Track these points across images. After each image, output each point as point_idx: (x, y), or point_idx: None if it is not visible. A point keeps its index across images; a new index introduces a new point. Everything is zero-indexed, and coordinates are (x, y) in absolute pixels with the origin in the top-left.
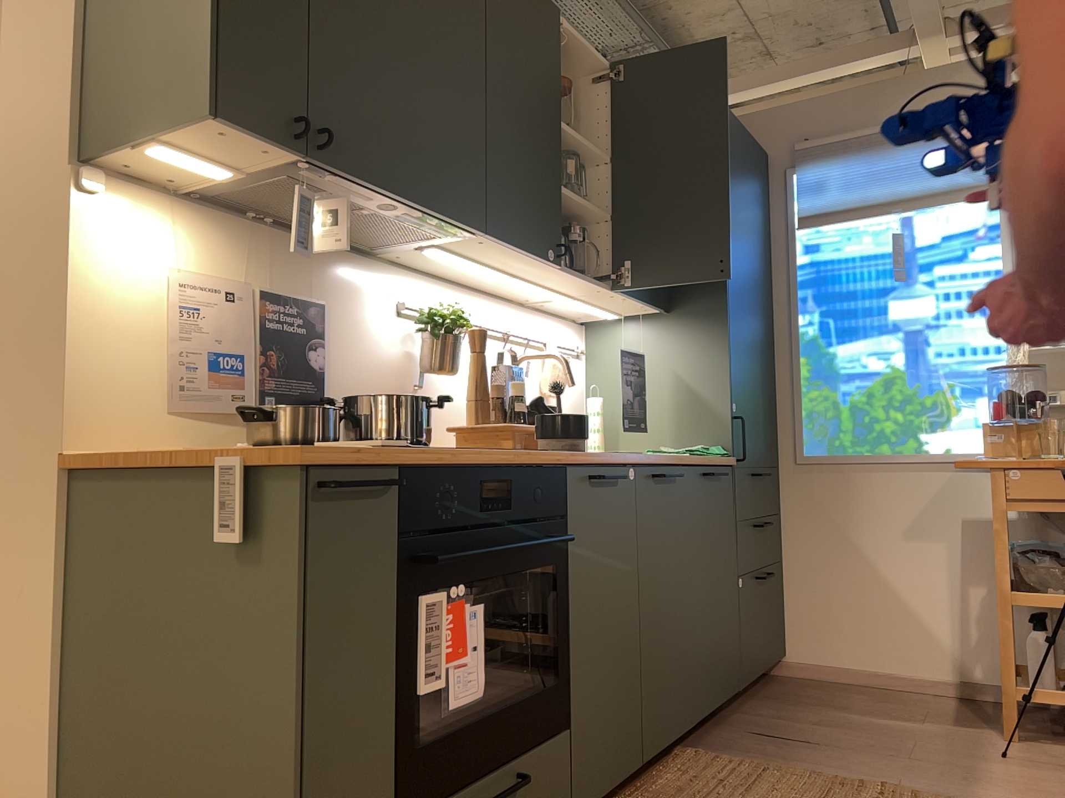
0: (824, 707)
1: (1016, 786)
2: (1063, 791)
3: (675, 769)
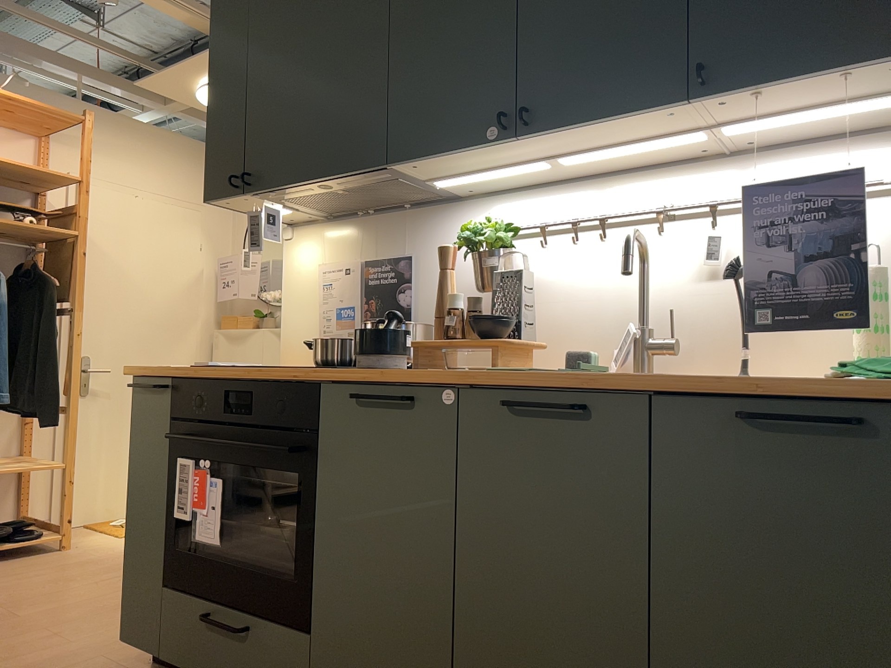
0: None
1: None
2: None
3: None
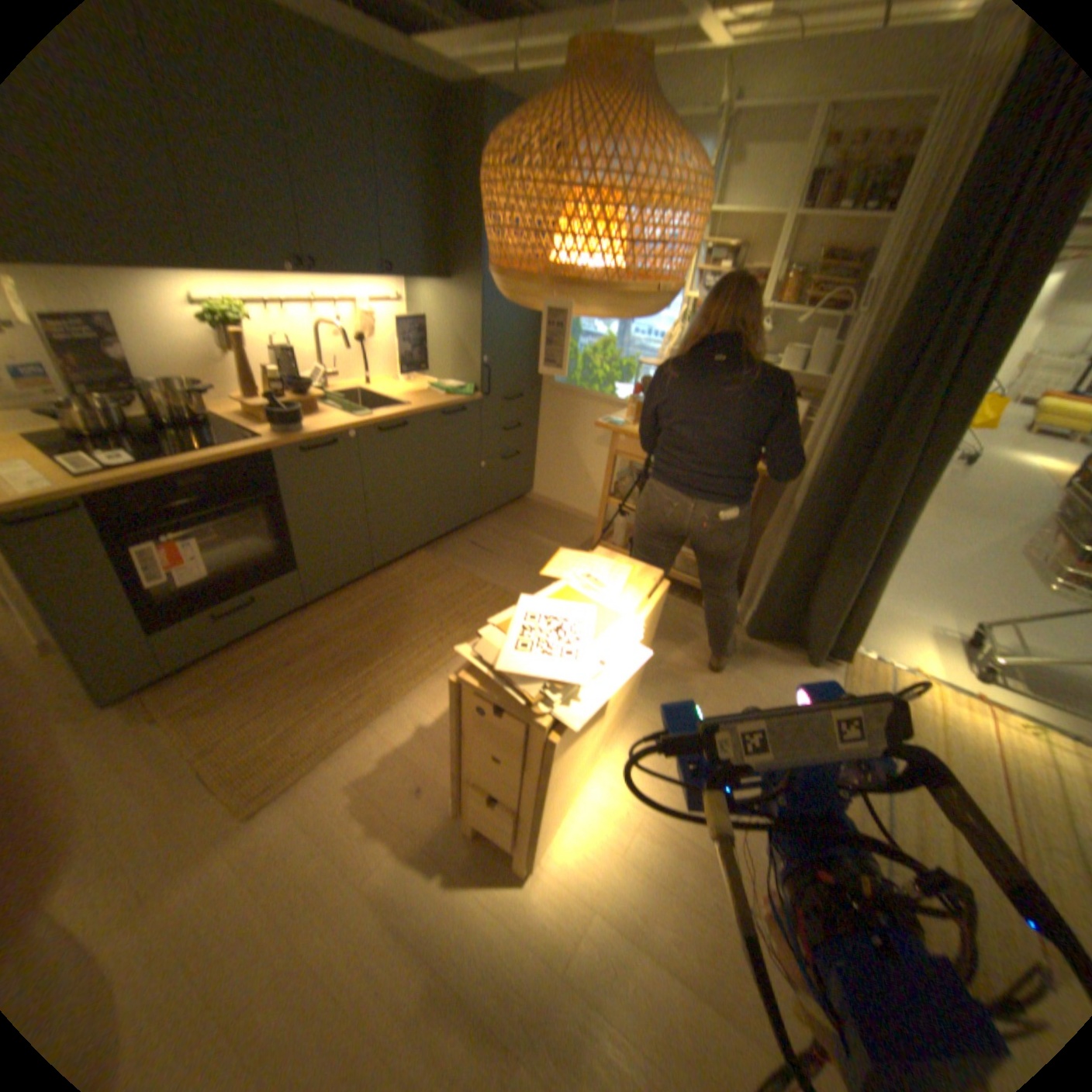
0: (524, 529)
1: None
2: None
3: (406, 567)
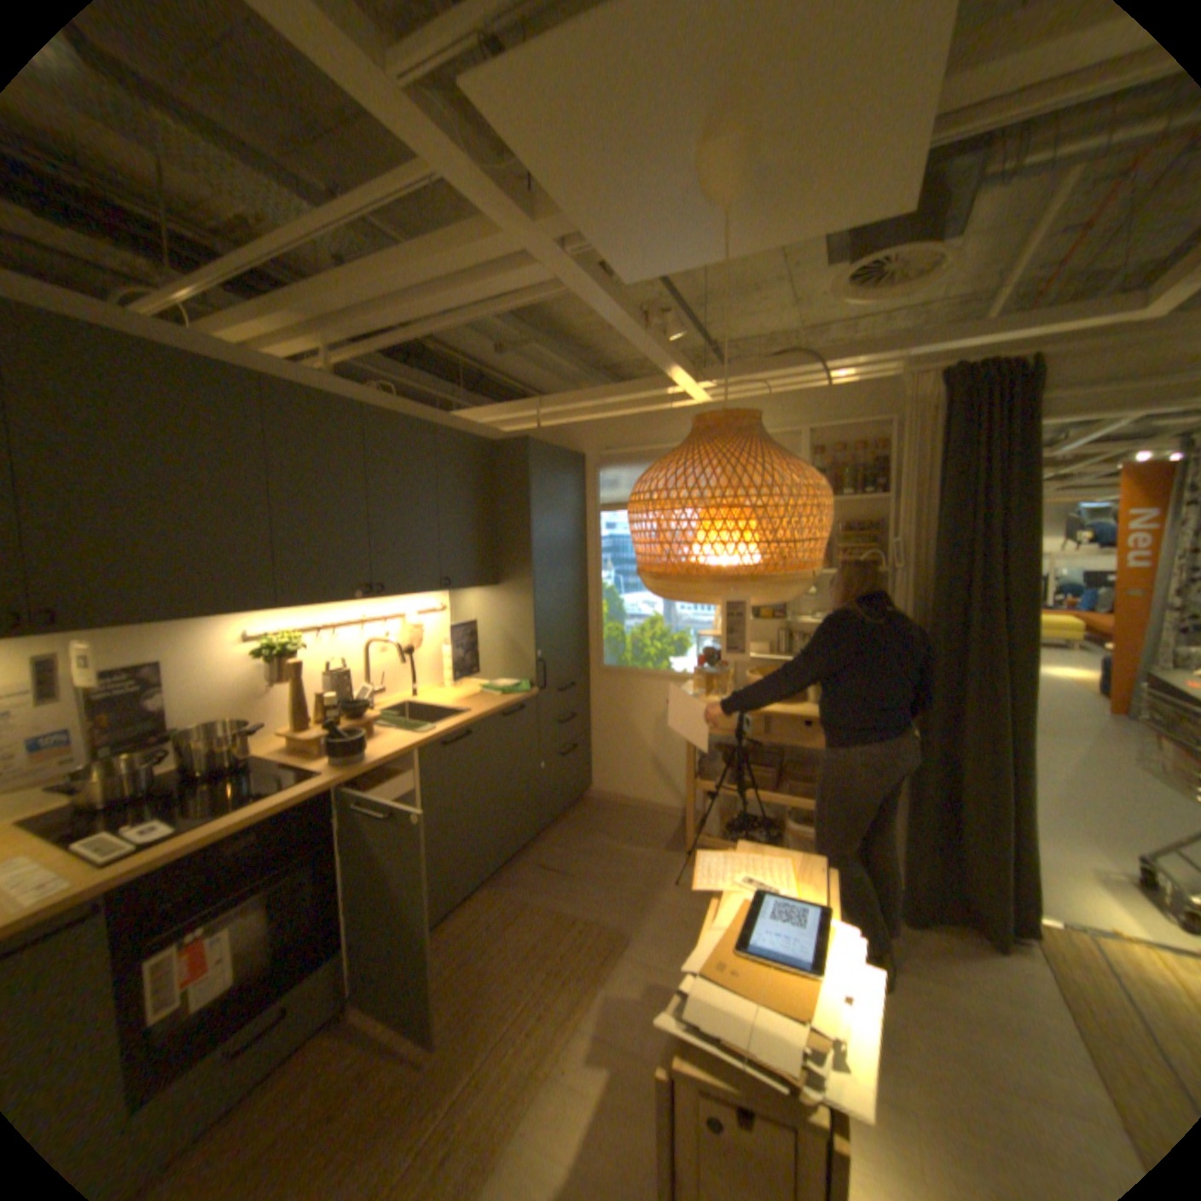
0: (595, 835)
1: (666, 918)
2: (691, 922)
3: (465, 914)
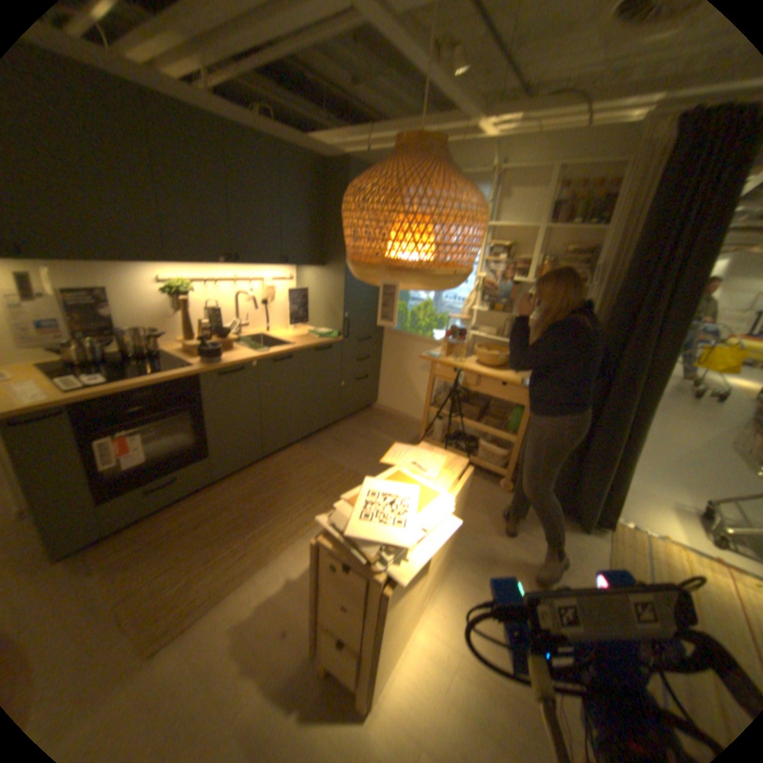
0: (371, 425)
1: None
2: None
3: (287, 451)
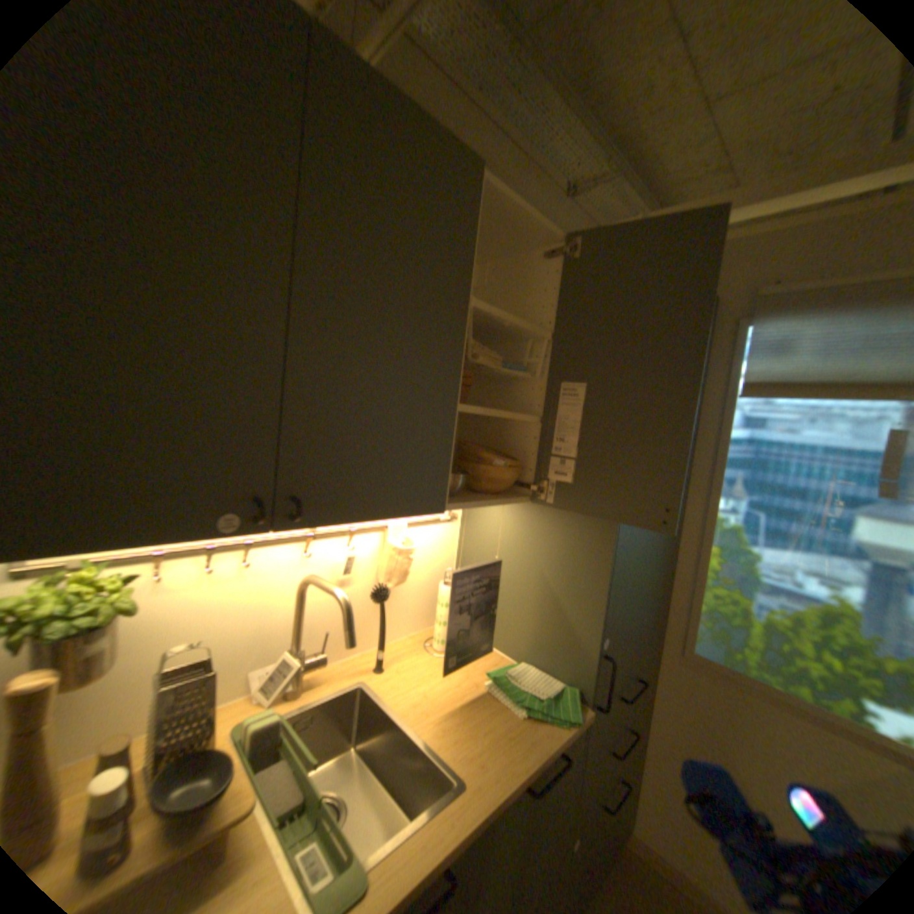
0: None
1: None
2: None
3: None
